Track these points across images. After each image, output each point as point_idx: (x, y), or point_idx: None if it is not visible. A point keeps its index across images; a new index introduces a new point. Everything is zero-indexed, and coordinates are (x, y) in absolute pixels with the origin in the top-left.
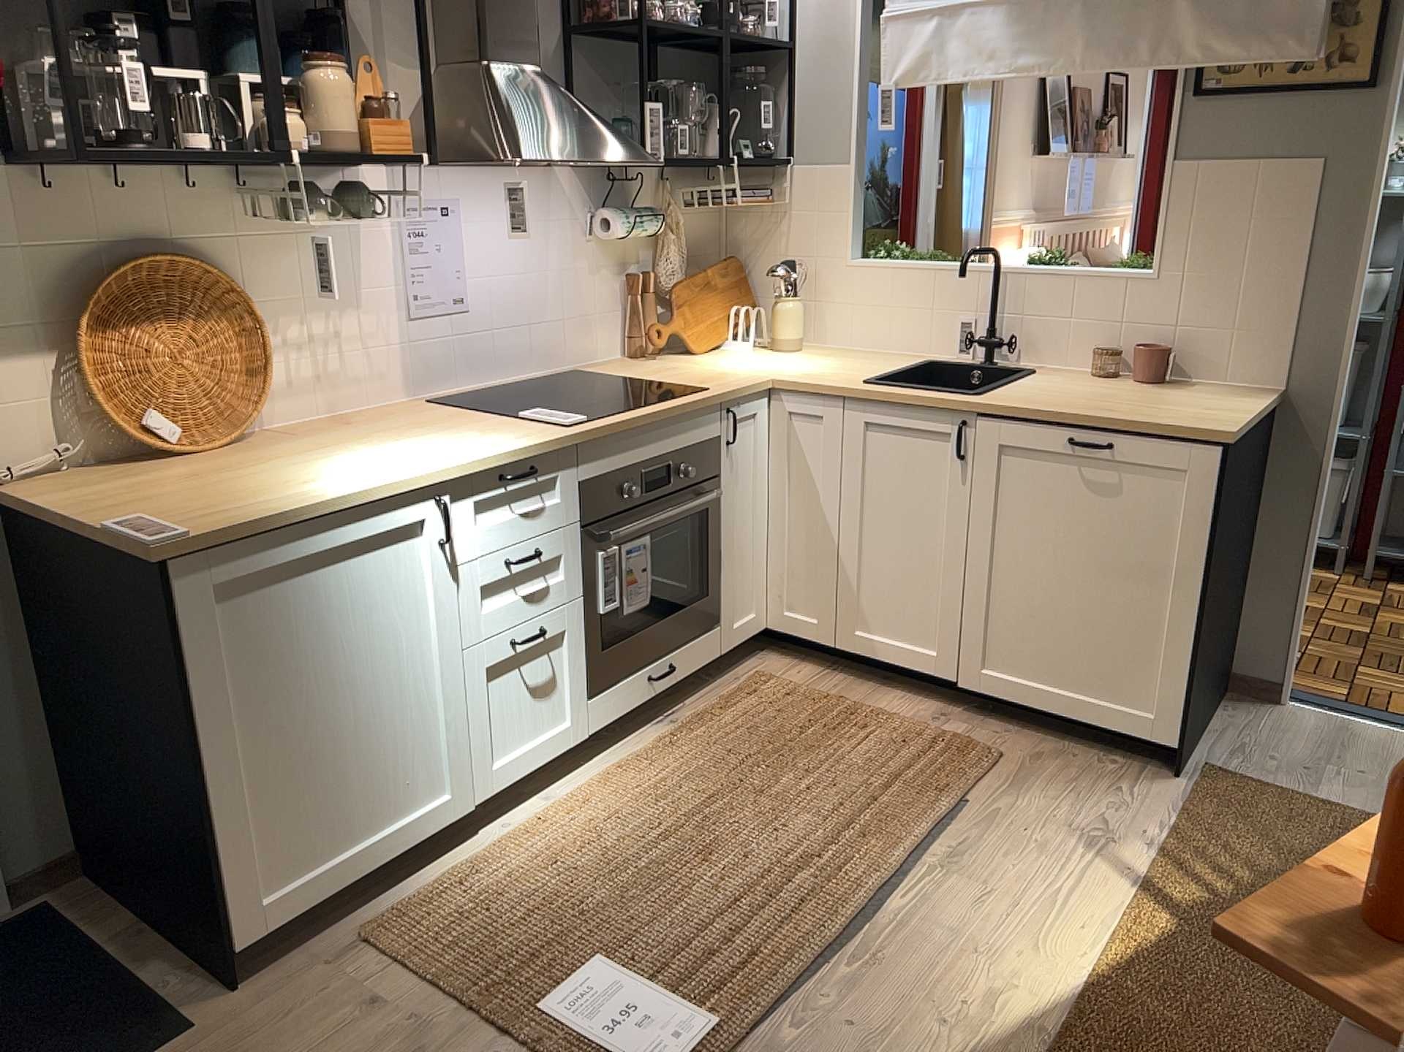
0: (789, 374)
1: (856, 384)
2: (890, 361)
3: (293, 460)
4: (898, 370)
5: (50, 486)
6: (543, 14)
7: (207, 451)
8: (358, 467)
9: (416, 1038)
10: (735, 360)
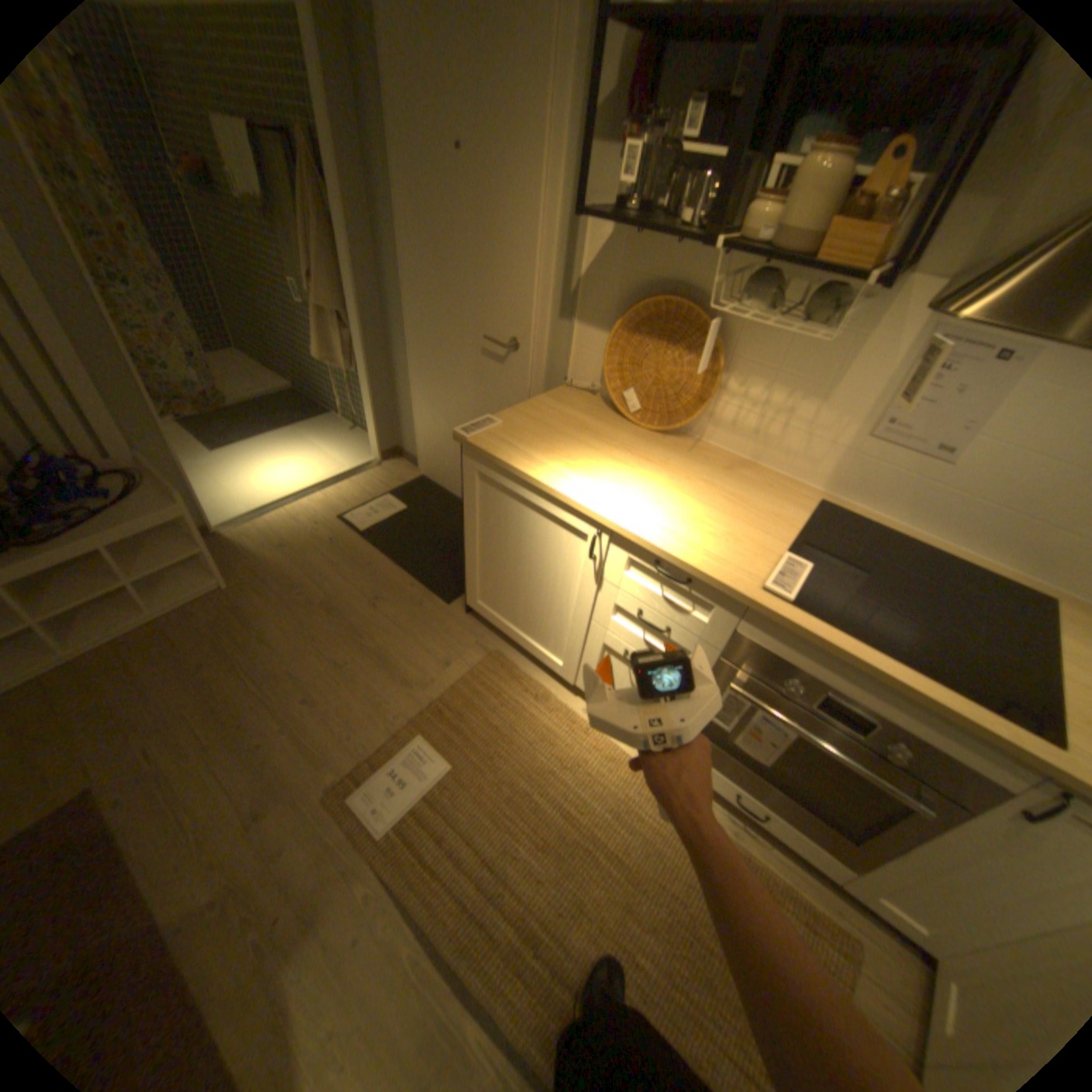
0: None
1: None
2: None
3: (628, 456)
4: None
5: (571, 395)
6: None
7: (639, 425)
8: (608, 481)
9: (420, 683)
10: None
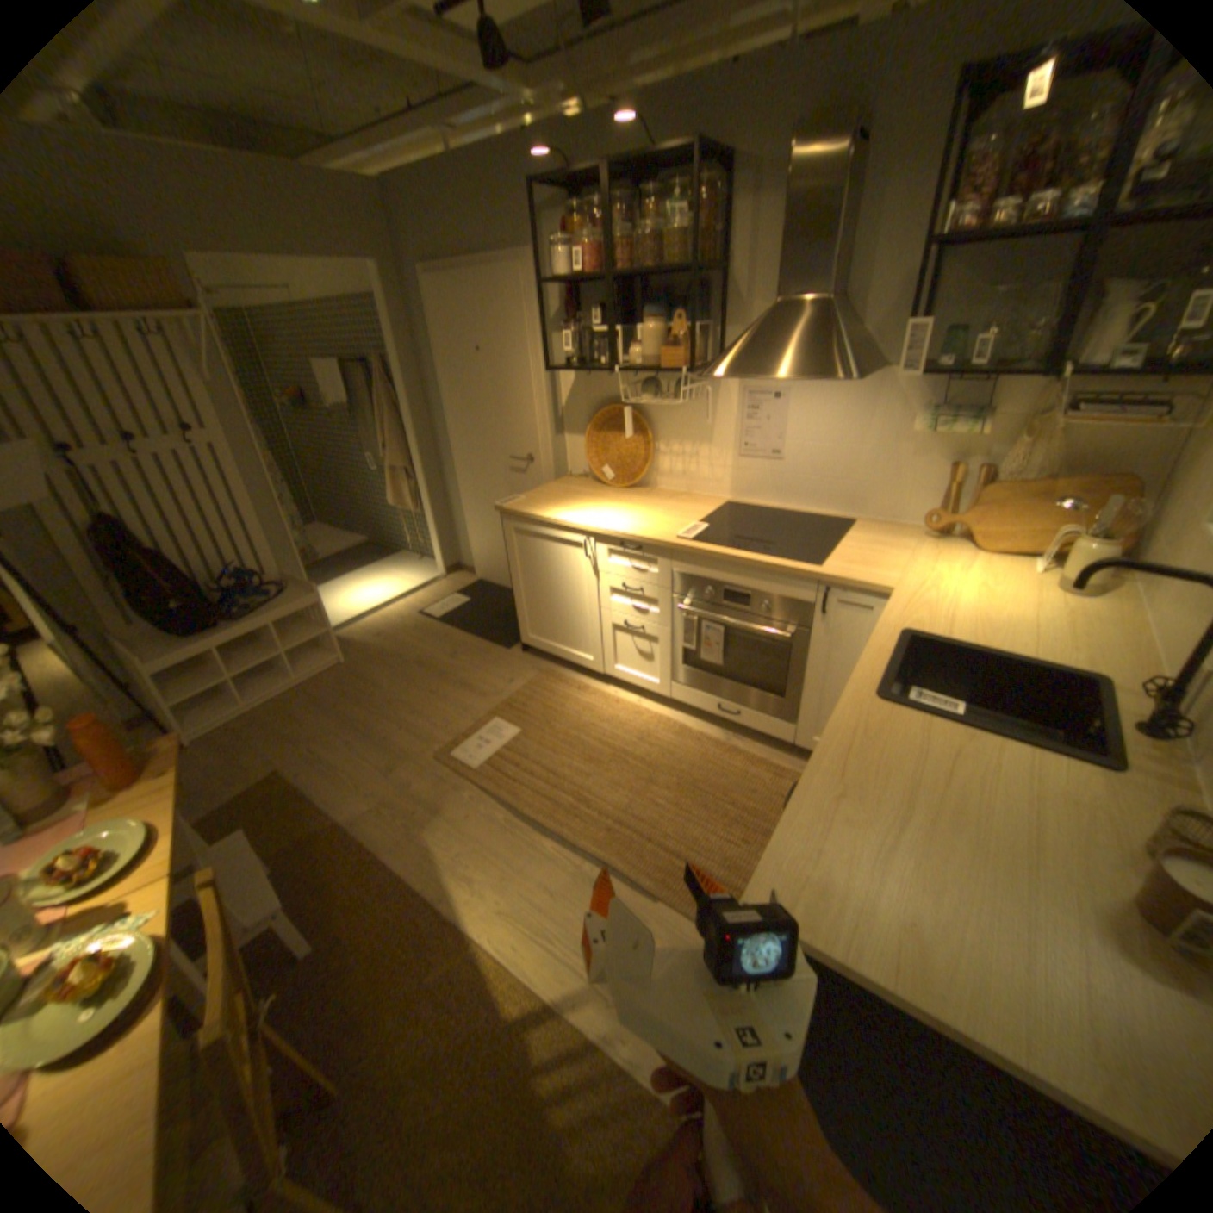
0: (924, 595)
1: (893, 627)
2: (1076, 653)
3: (605, 501)
4: (1005, 654)
5: (570, 481)
6: (913, 234)
7: (613, 487)
8: (590, 513)
9: (492, 693)
10: (974, 570)
